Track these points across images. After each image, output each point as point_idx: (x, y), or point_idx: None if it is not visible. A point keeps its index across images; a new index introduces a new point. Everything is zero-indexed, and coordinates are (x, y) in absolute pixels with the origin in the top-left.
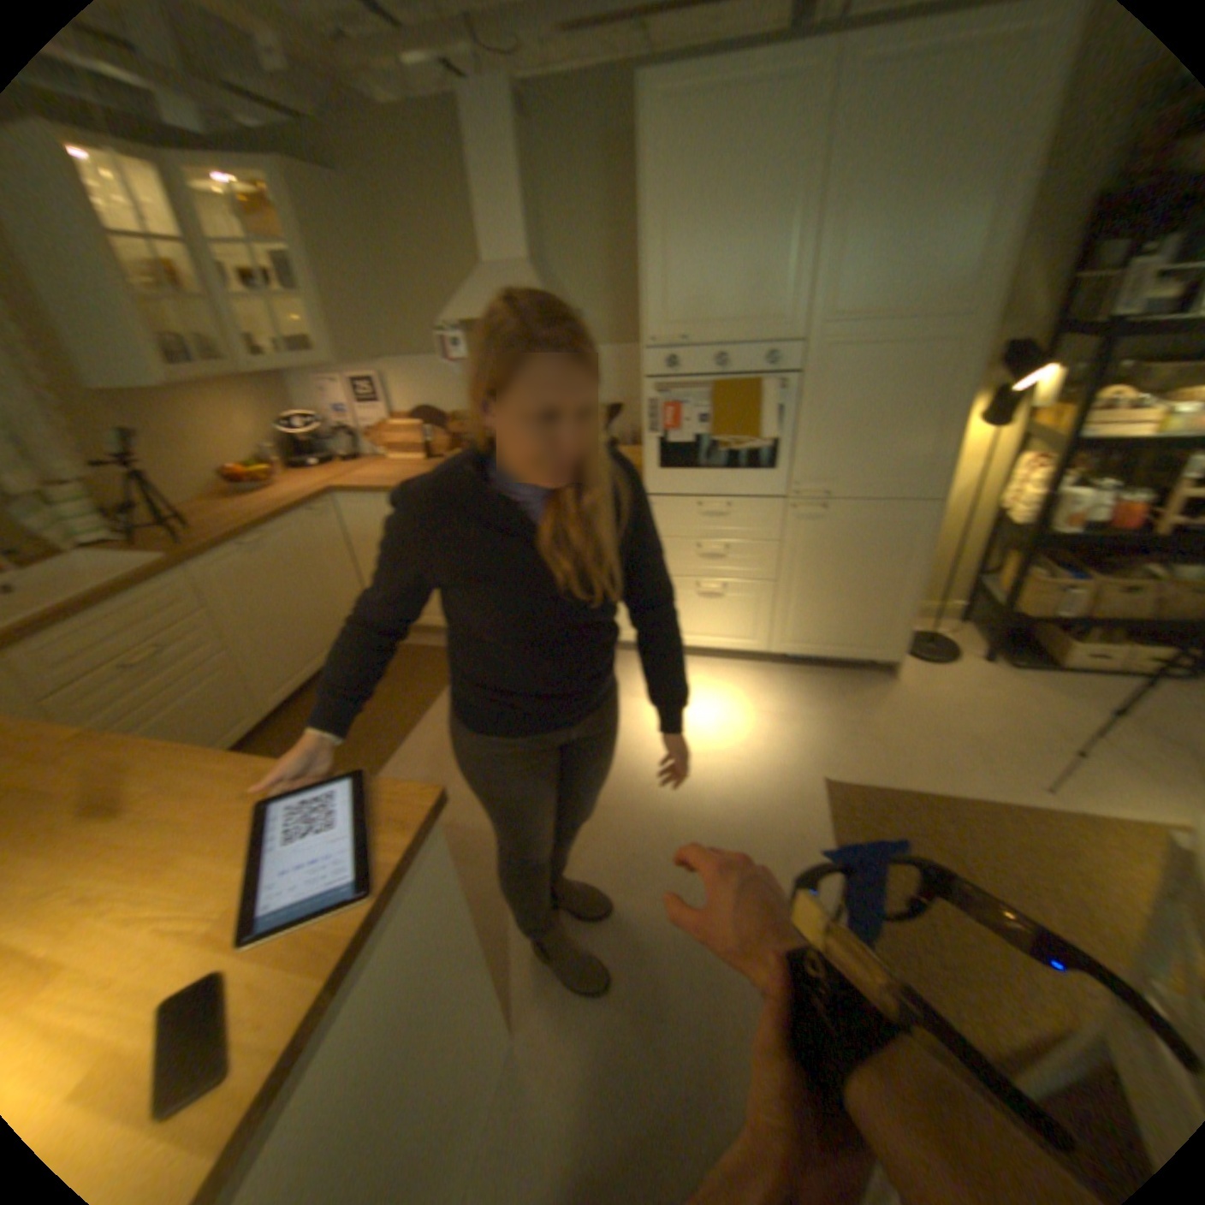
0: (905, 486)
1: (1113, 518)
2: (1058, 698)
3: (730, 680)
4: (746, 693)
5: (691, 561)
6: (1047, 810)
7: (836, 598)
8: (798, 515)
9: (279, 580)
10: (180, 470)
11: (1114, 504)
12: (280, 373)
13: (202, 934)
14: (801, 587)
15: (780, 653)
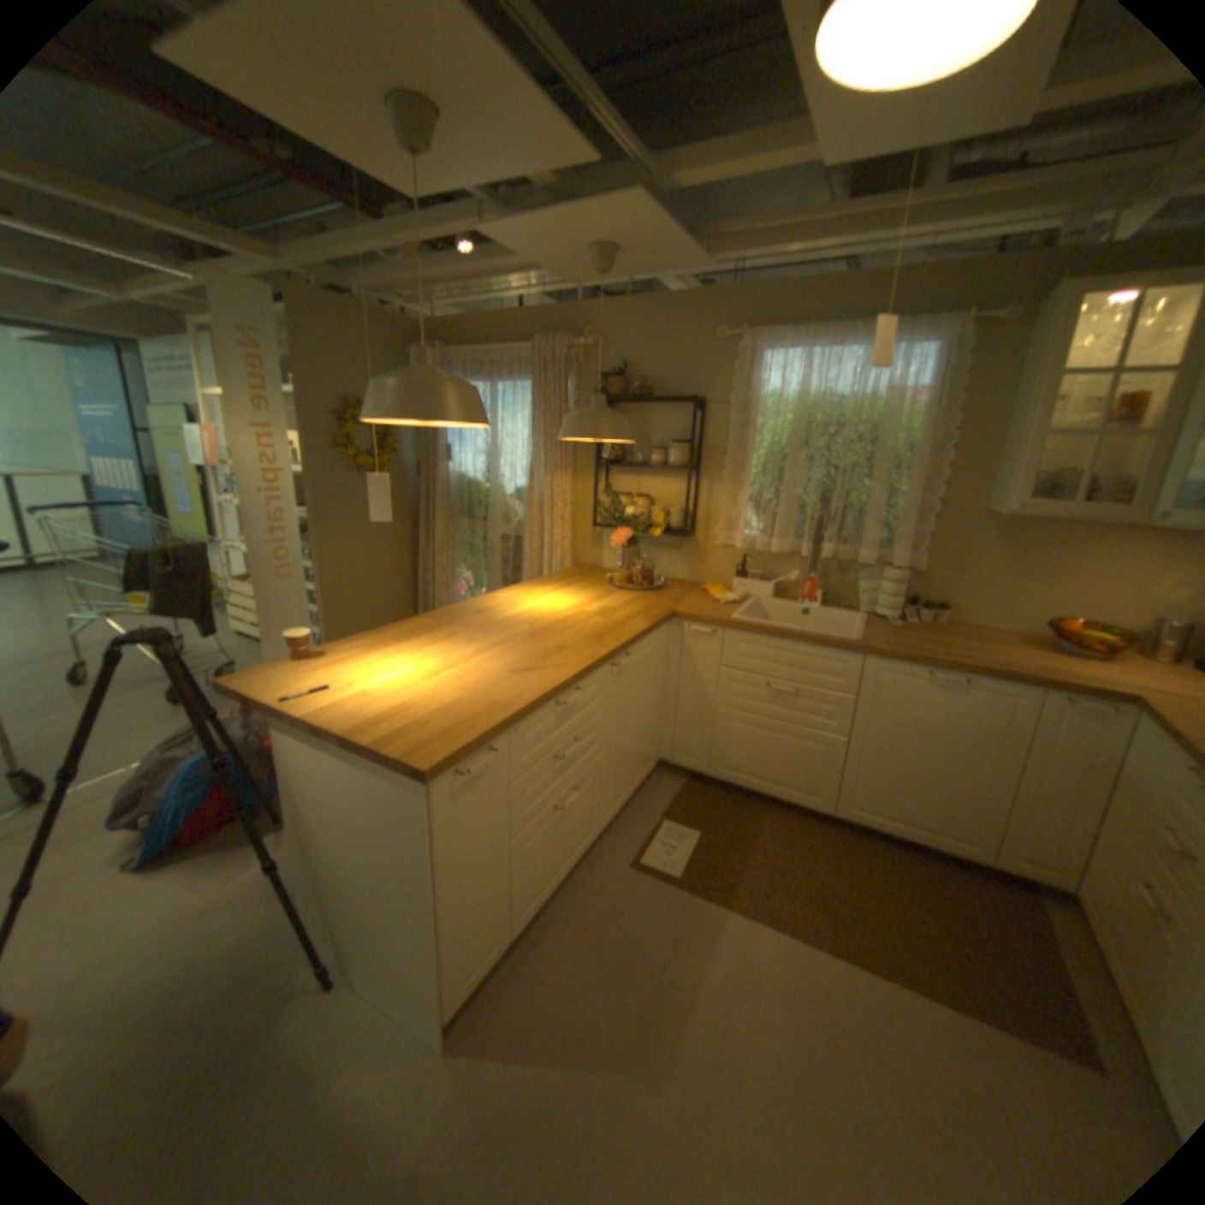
0: None
1: None
2: None
3: None
4: None
5: None
6: None
7: None
8: None
9: (963, 739)
10: (1038, 604)
11: None
12: None
13: (407, 705)
14: None
15: None
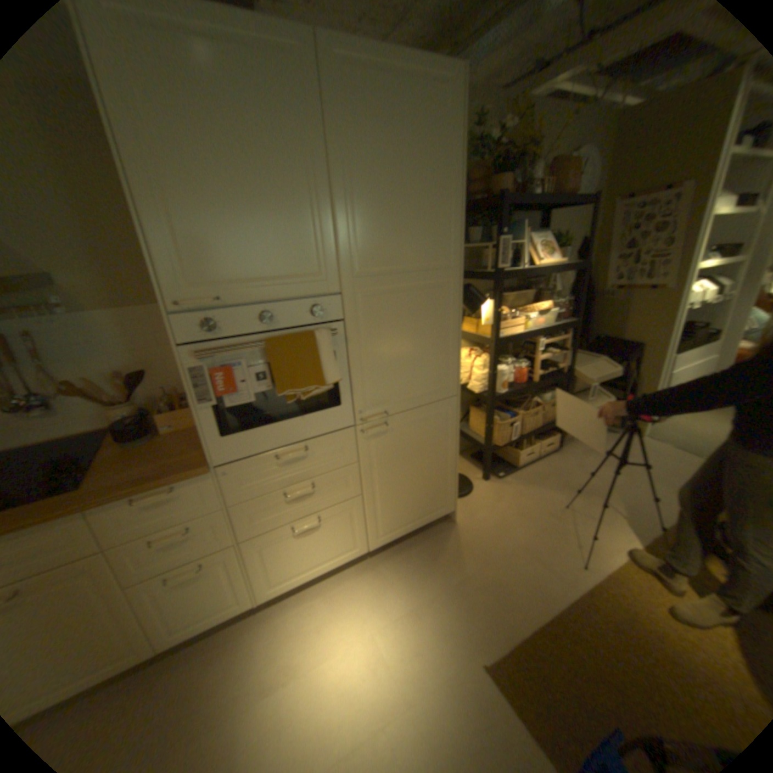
0: (436, 392)
1: (517, 378)
2: (532, 490)
3: (352, 599)
4: (373, 605)
5: (285, 510)
6: (597, 586)
7: (410, 487)
8: (370, 436)
9: None
10: None
11: (515, 371)
12: None
13: None
14: (384, 490)
15: (380, 547)
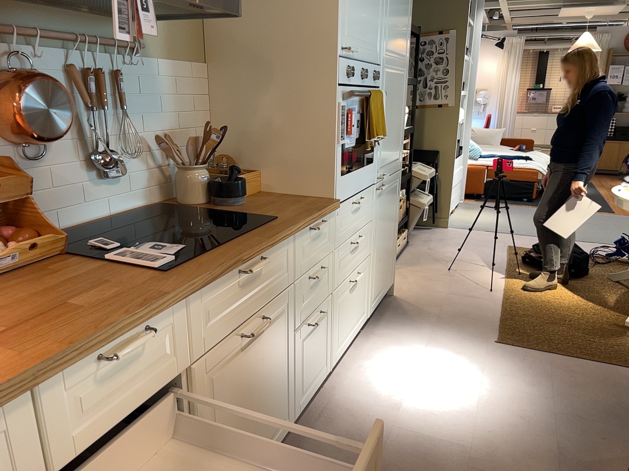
0: (396, 163)
1: None
2: (417, 266)
3: (381, 351)
4: (399, 347)
5: (349, 260)
6: (502, 294)
7: (384, 251)
8: (378, 195)
9: None
10: None
11: None
12: None
13: None
14: (378, 251)
15: (371, 313)
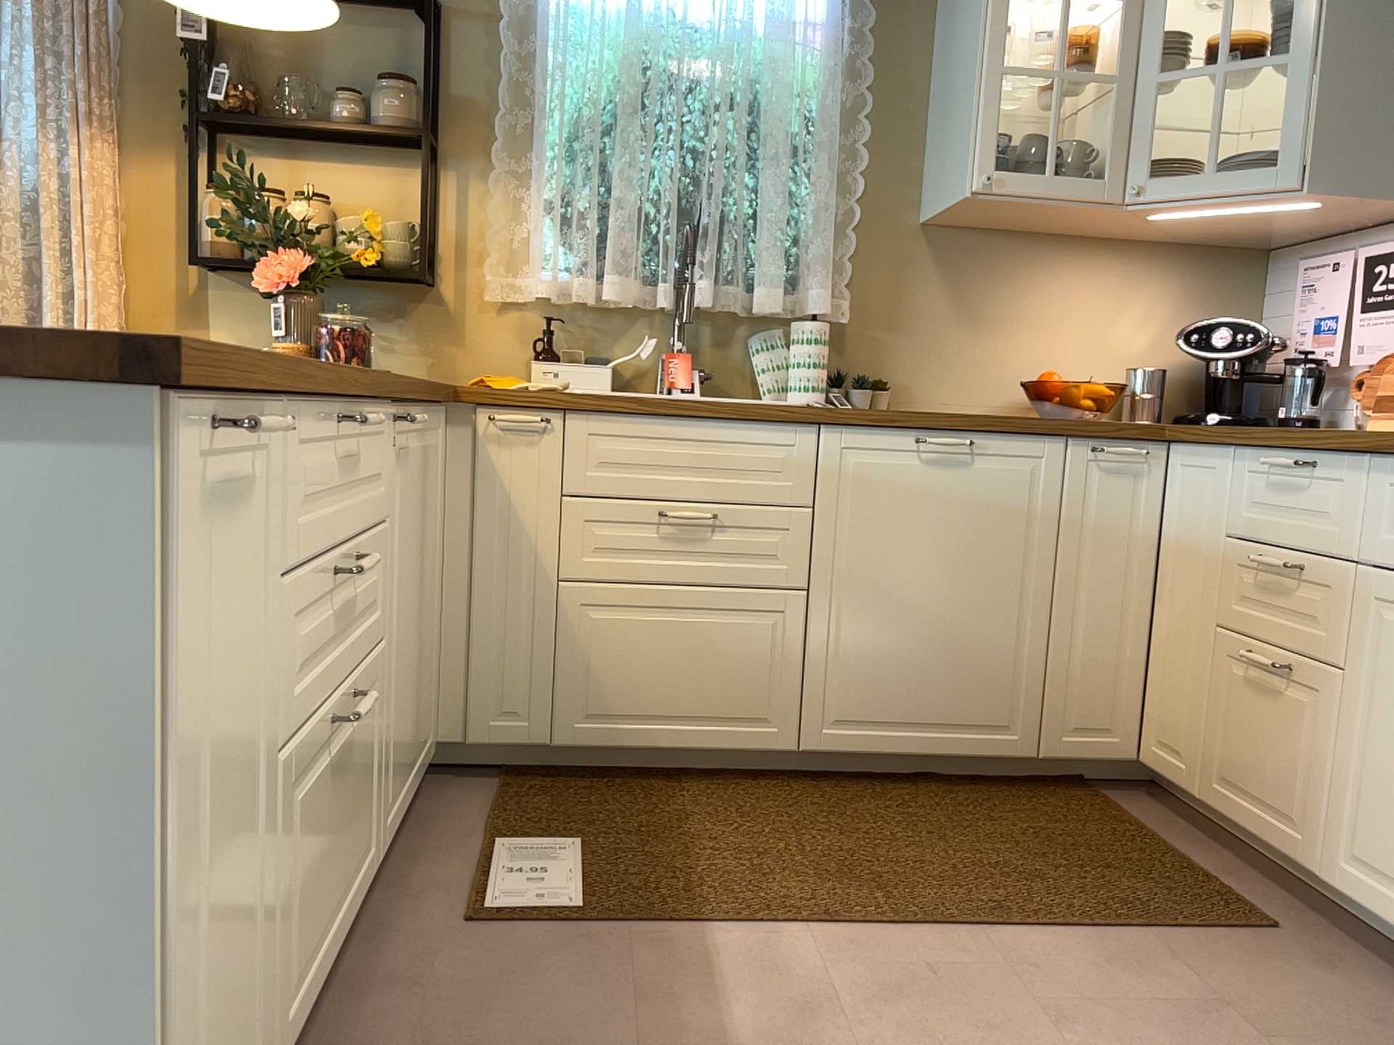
0: None
1: None
2: None
3: None
4: None
5: None
6: None
7: None
8: None
9: (974, 543)
10: (996, 368)
11: None
12: (1275, 265)
13: None
14: None
15: None
